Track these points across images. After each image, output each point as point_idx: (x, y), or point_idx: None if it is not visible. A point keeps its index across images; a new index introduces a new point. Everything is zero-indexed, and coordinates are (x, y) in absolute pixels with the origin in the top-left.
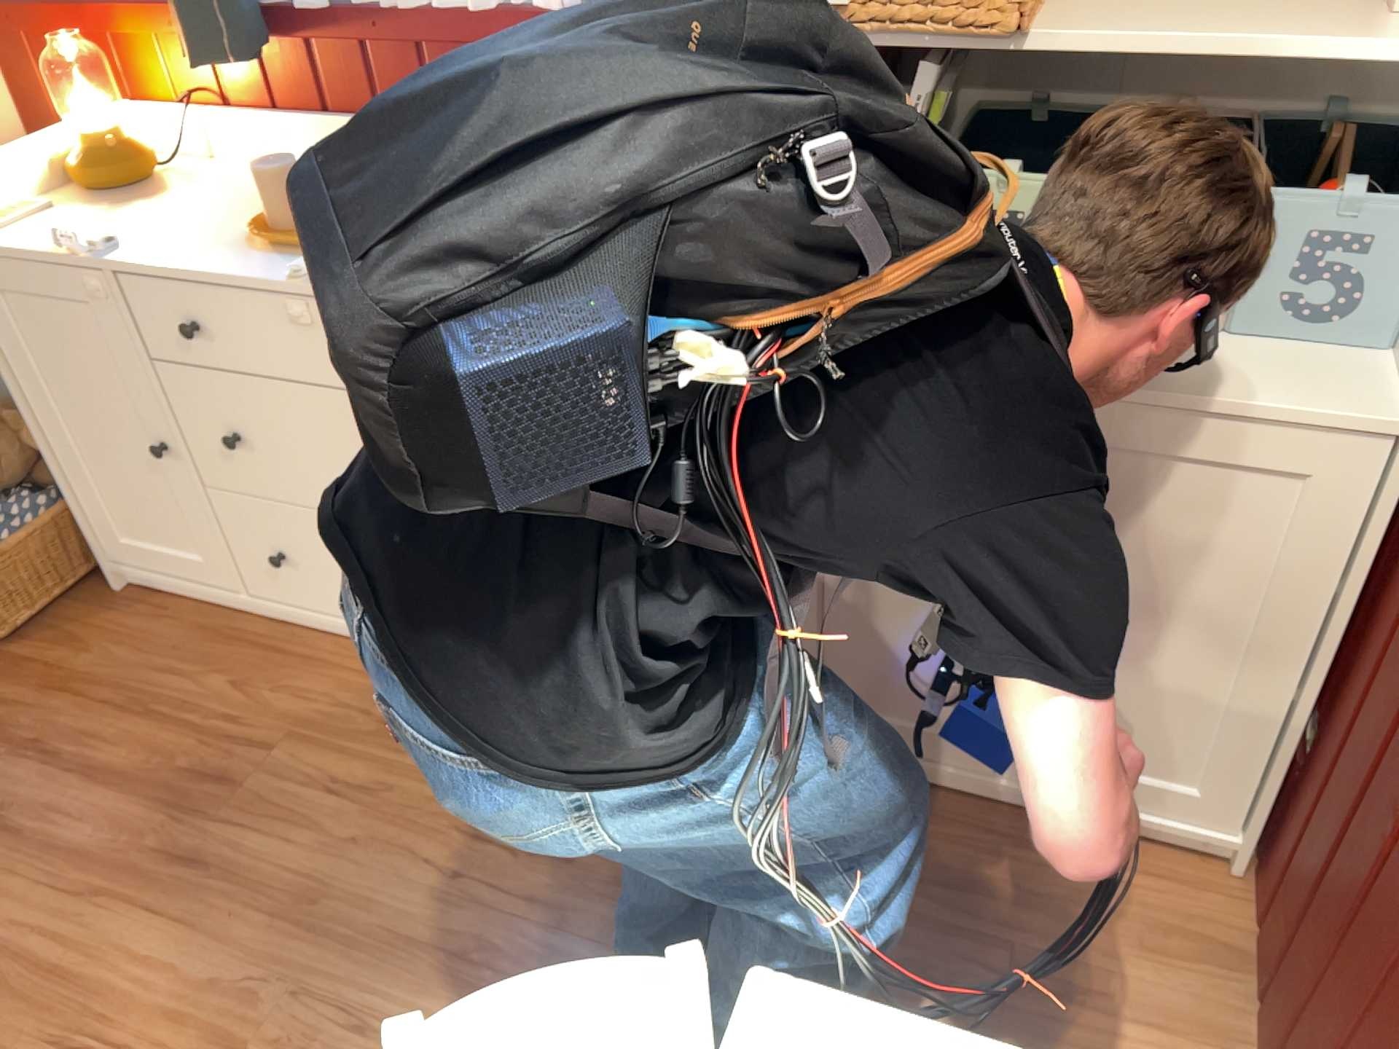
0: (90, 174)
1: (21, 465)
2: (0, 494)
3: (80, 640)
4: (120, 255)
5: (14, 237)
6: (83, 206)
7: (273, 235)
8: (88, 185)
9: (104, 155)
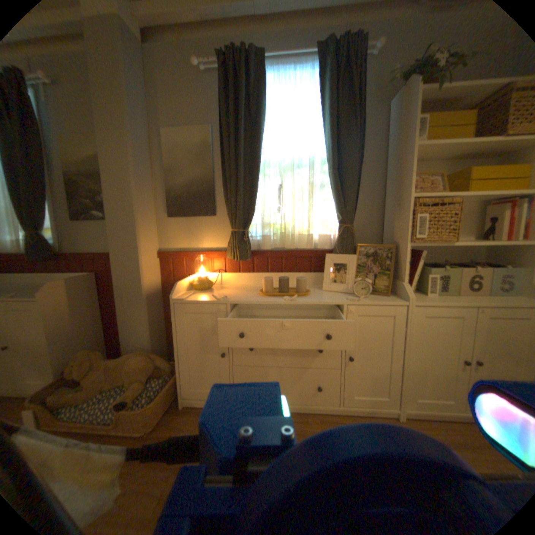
0: (196, 284)
1: (149, 371)
2: (144, 380)
3: (170, 430)
4: (226, 298)
5: (179, 298)
6: (189, 292)
7: (264, 292)
8: (196, 286)
9: (201, 279)
